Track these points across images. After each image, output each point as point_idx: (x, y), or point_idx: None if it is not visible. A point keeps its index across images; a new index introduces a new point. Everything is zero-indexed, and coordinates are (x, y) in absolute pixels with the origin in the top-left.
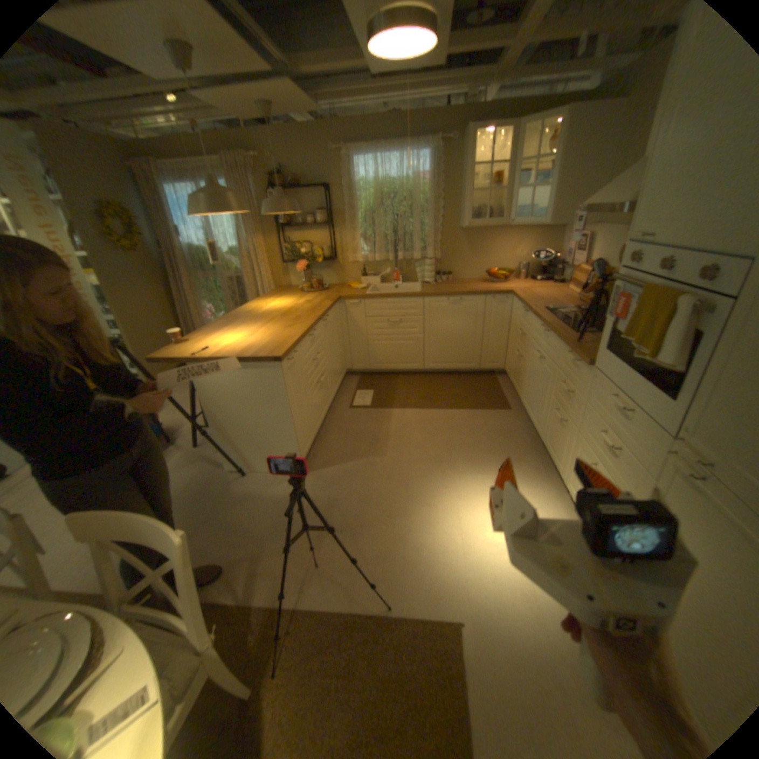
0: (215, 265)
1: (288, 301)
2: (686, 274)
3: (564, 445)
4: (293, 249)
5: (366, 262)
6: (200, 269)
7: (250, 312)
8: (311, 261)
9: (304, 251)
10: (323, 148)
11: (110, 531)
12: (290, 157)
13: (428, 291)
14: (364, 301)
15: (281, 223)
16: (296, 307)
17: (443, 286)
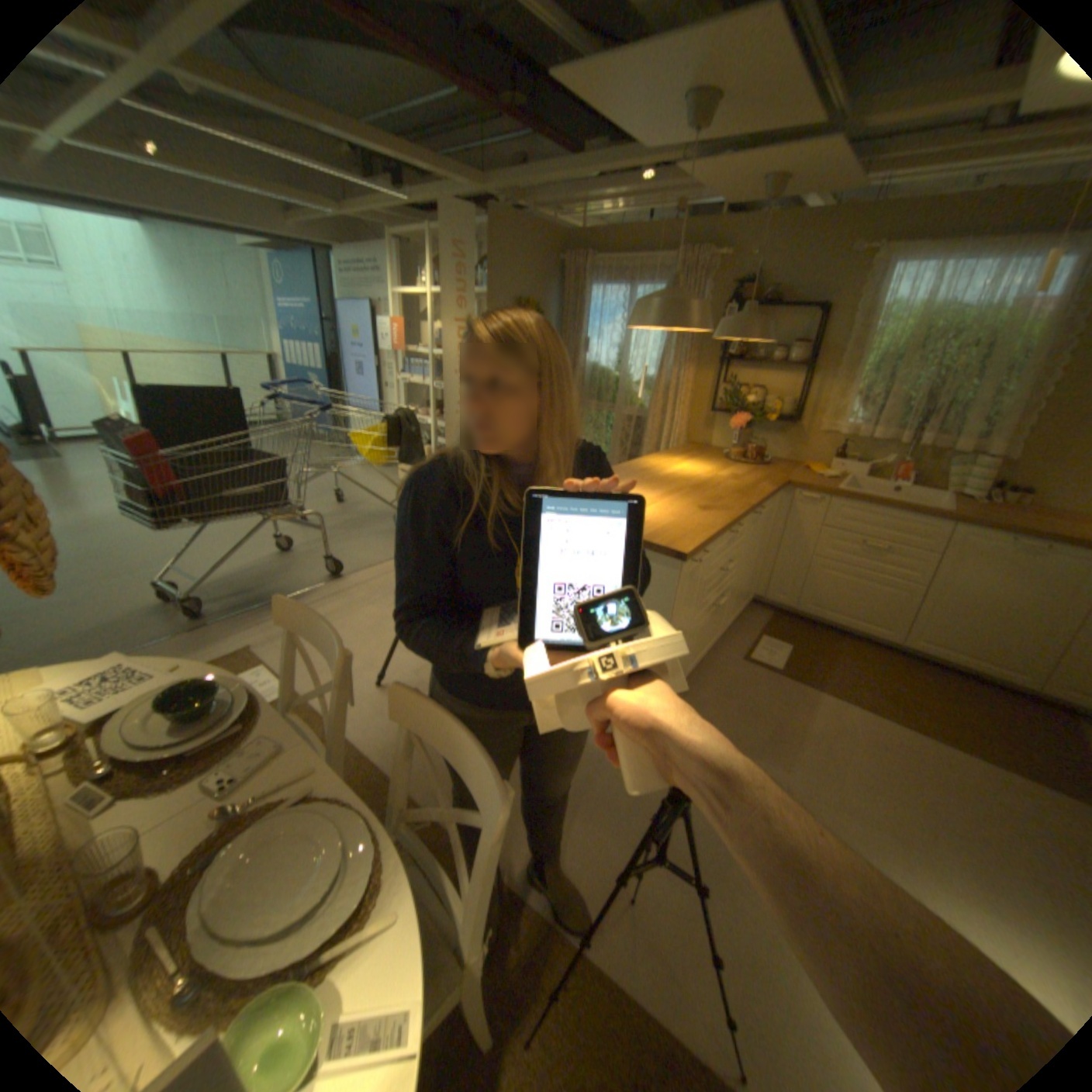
0: (617, 396)
1: (705, 469)
2: None
3: None
4: (736, 394)
5: (852, 436)
6: (597, 398)
7: (648, 471)
8: (758, 417)
9: (753, 401)
10: (845, 248)
11: (427, 727)
12: (782, 259)
13: (974, 513)
14: (832, 499)
15: (731, 354)
16: (716, 480)
17: (1010, 513)
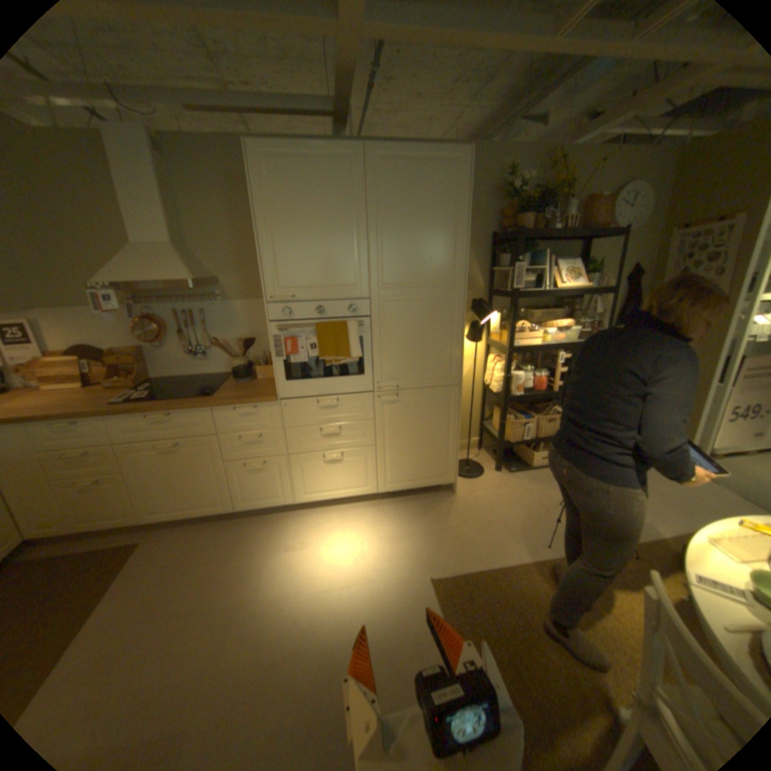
0: None
1: None
2: (336, 312)
3: (275, 479)
4: None
5: None
6: None
7: None
8: None
9: None
10: None
11: None
12: None
13: None
14: None
15: None
16: None
17: None
